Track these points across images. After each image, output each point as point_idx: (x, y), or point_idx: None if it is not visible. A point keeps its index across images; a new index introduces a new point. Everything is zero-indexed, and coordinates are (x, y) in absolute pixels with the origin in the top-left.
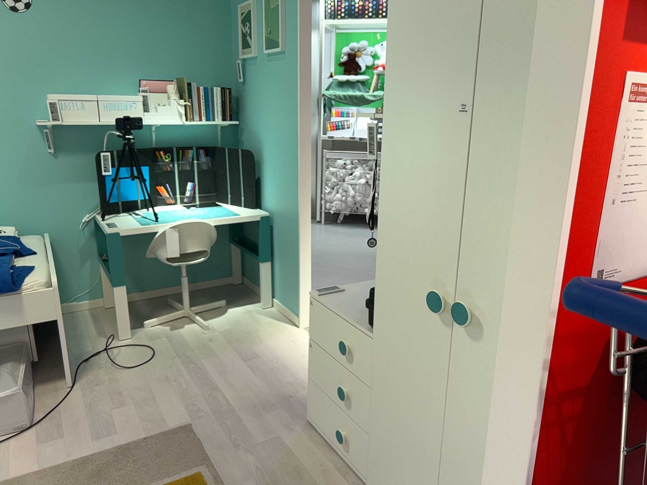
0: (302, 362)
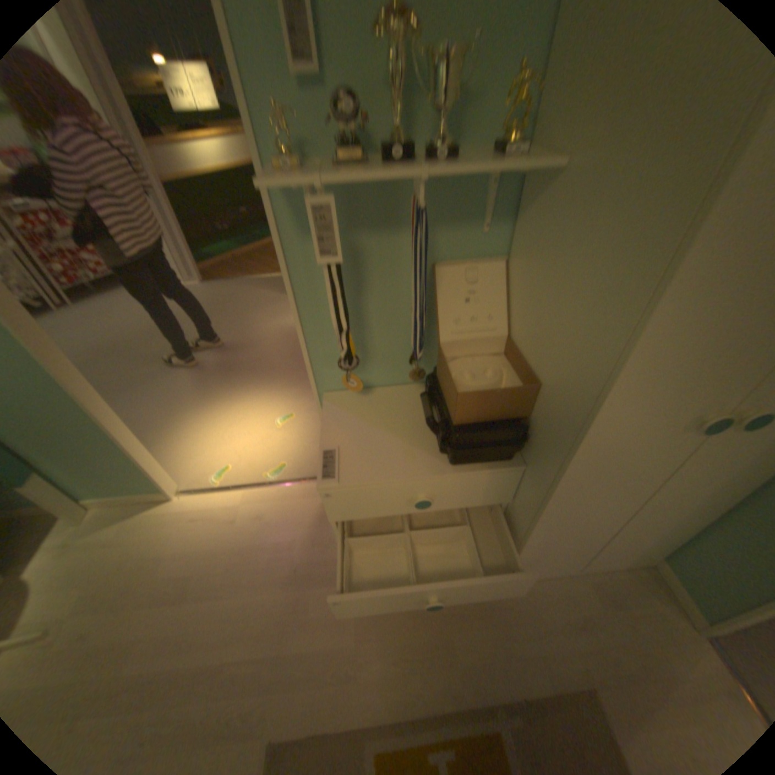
0: (241, 527)
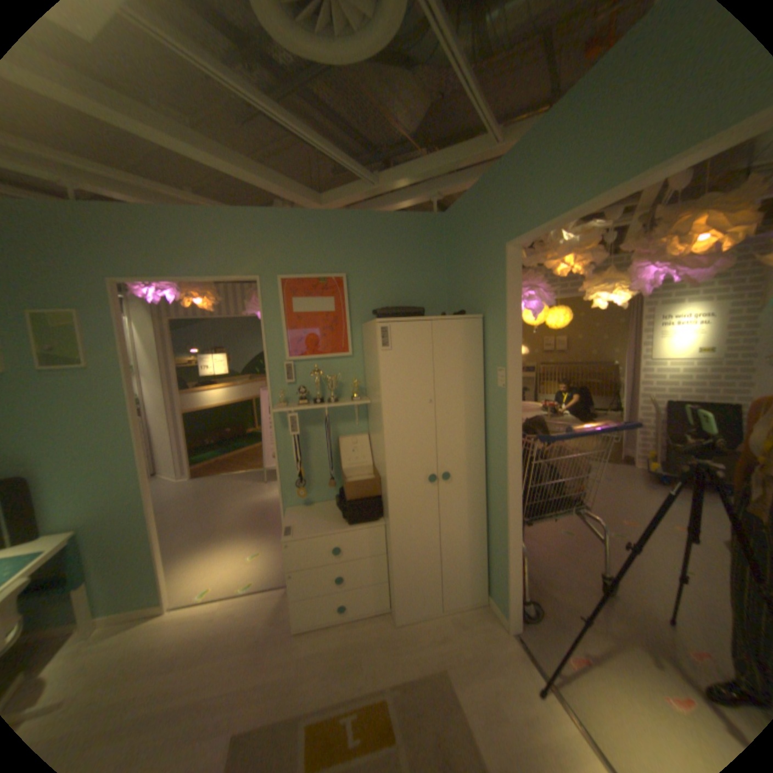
0: (218, 623)
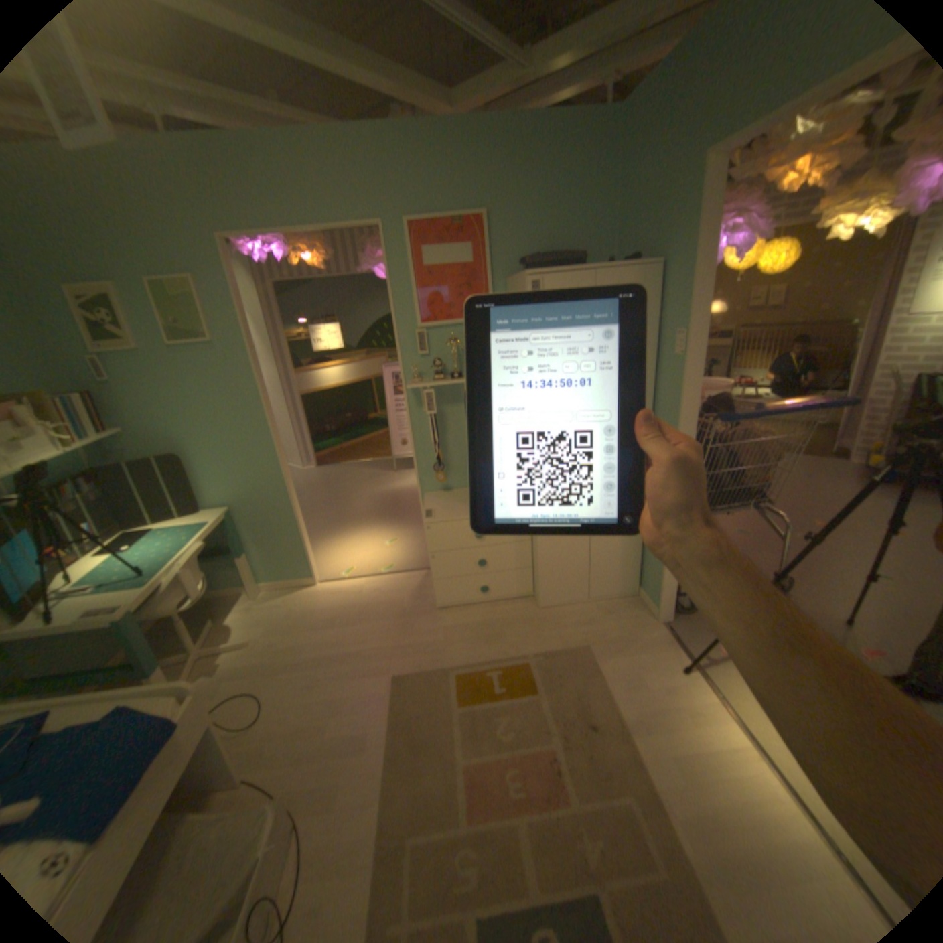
0: (366, 596)
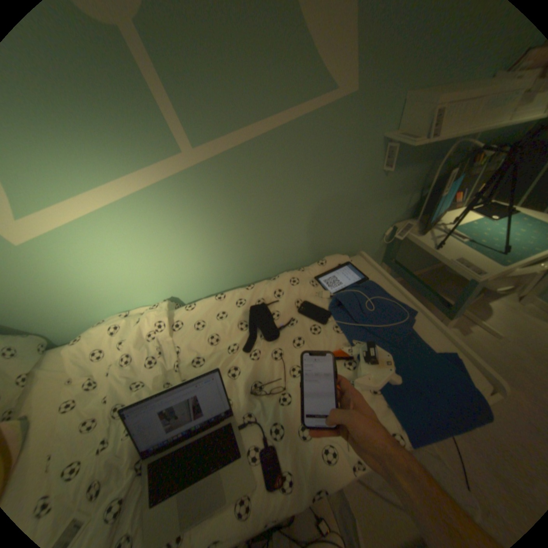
0: None
